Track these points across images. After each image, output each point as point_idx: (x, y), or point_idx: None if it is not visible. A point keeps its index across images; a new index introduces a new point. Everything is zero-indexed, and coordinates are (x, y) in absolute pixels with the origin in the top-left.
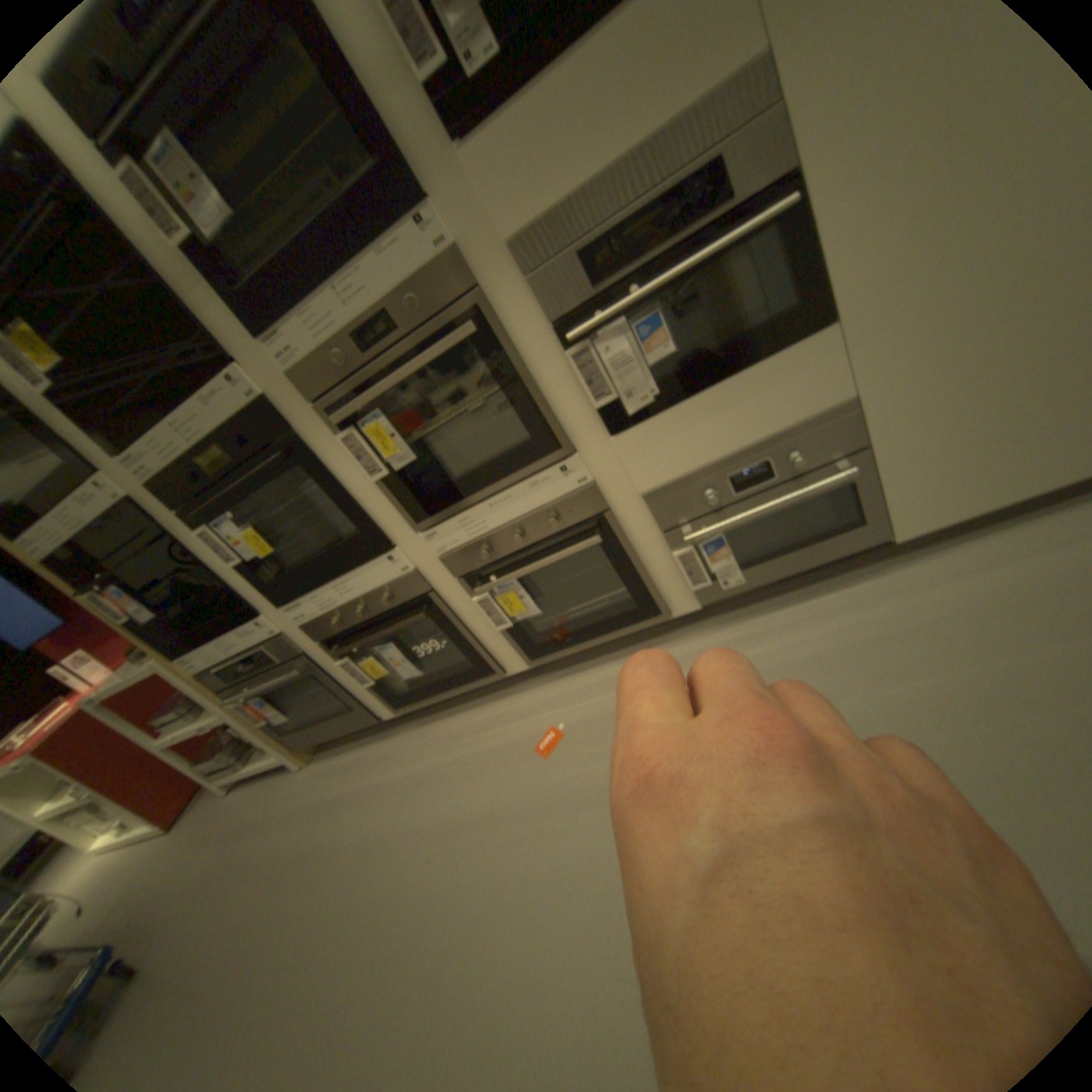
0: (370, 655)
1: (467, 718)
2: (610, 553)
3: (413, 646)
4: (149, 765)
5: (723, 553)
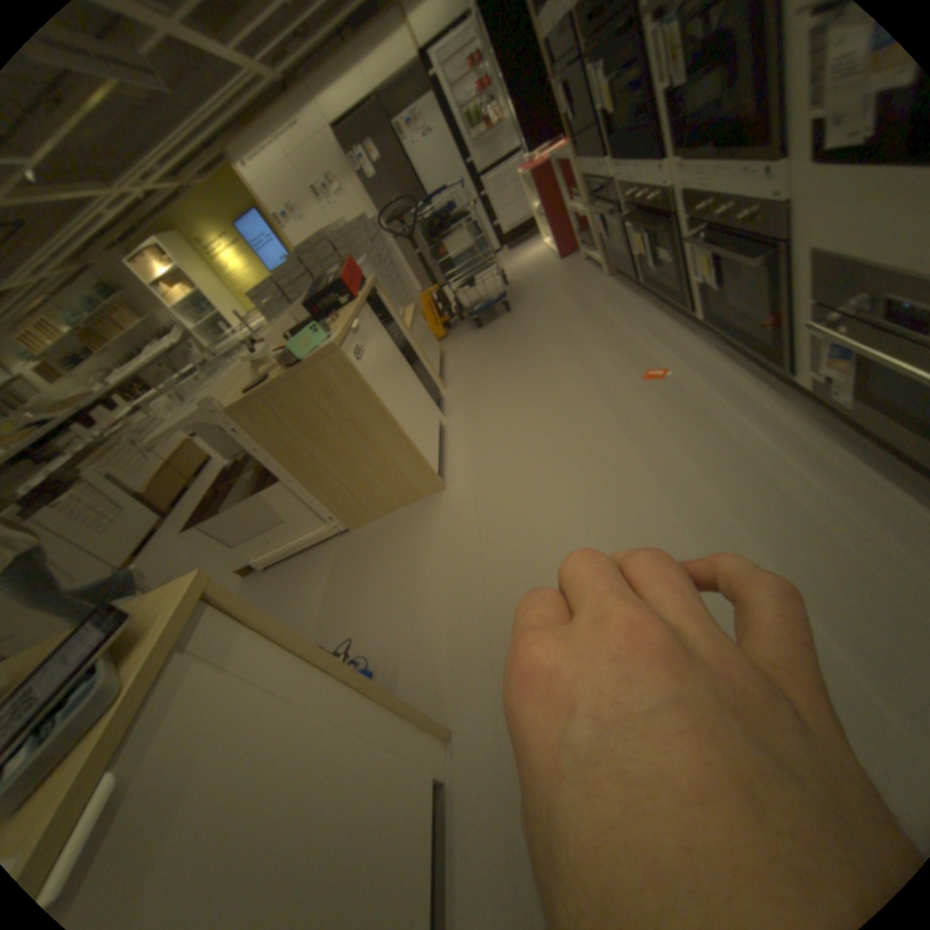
0: (651, 228)
1: (665, 320)
2: (773, 280)
3: (665, 242)
4: (571, 210)
5: (846, 362)
